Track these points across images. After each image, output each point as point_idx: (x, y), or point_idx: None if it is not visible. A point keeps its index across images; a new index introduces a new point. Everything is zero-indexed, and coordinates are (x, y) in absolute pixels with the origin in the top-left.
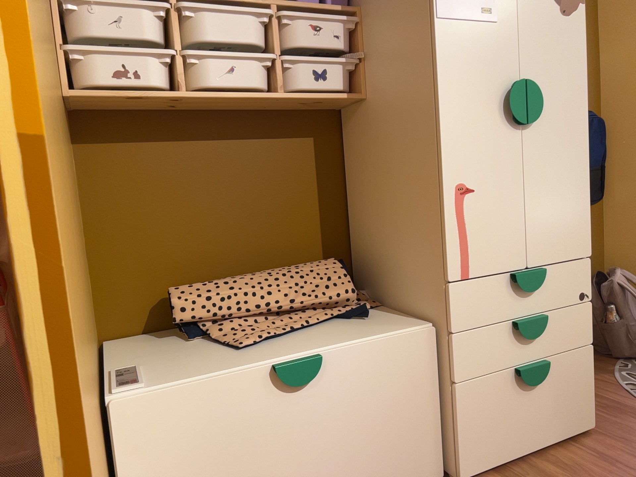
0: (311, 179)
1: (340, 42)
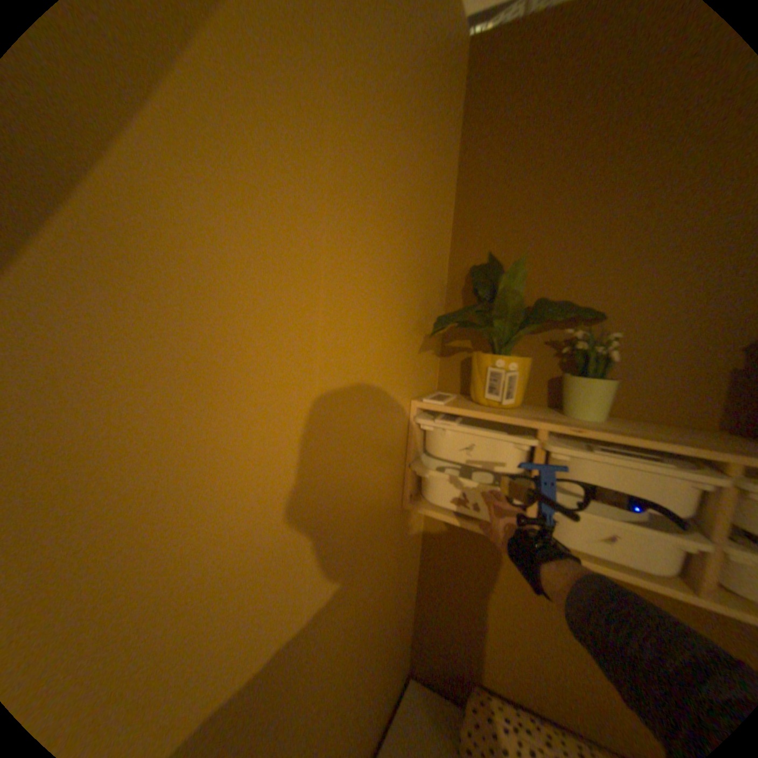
0: None
1: None
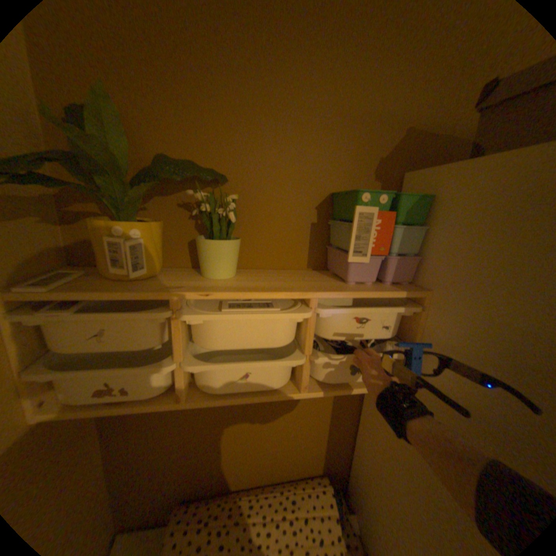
0: (324, 410)
1: (391, 335)
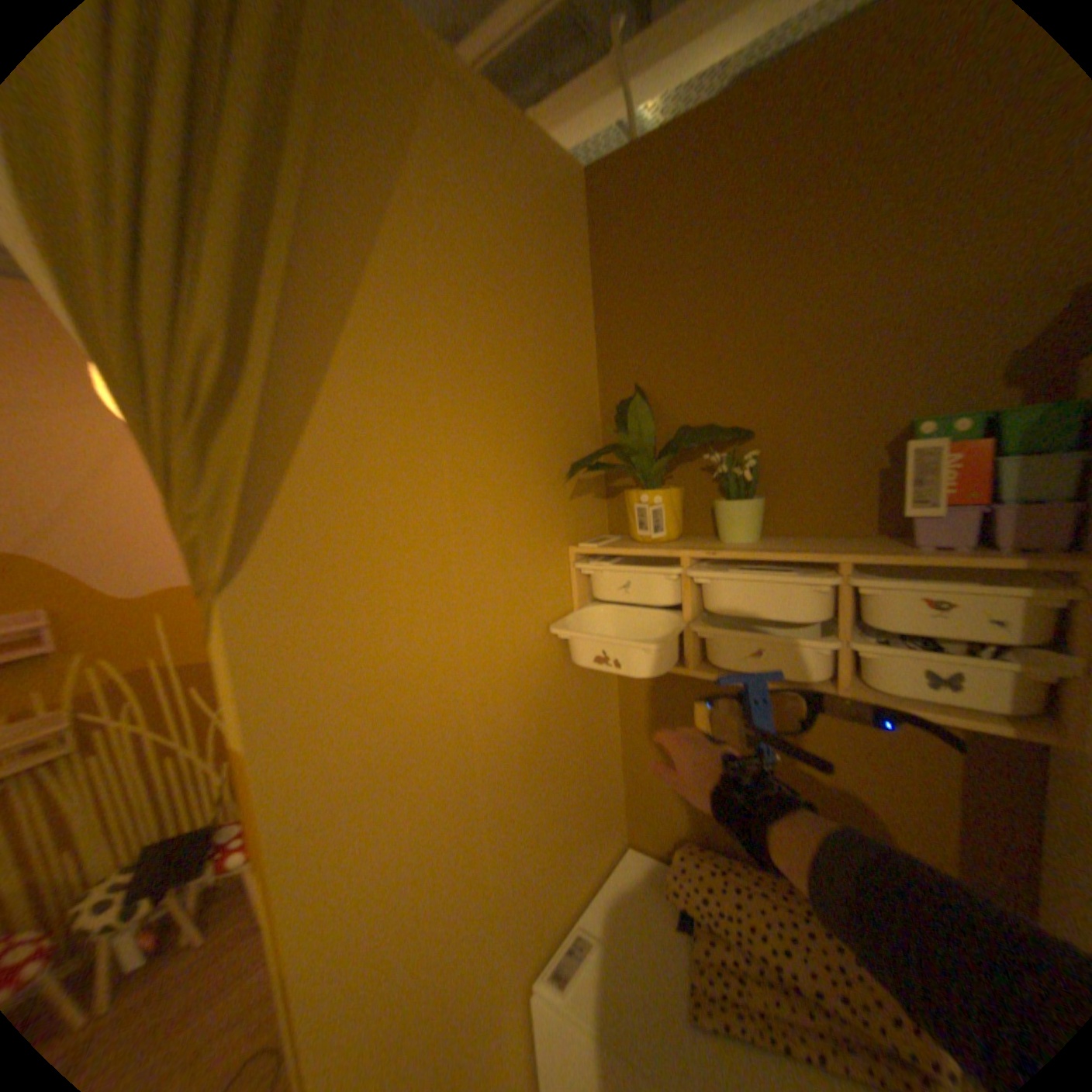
0: (945, 796)
1: (1005, 633)
